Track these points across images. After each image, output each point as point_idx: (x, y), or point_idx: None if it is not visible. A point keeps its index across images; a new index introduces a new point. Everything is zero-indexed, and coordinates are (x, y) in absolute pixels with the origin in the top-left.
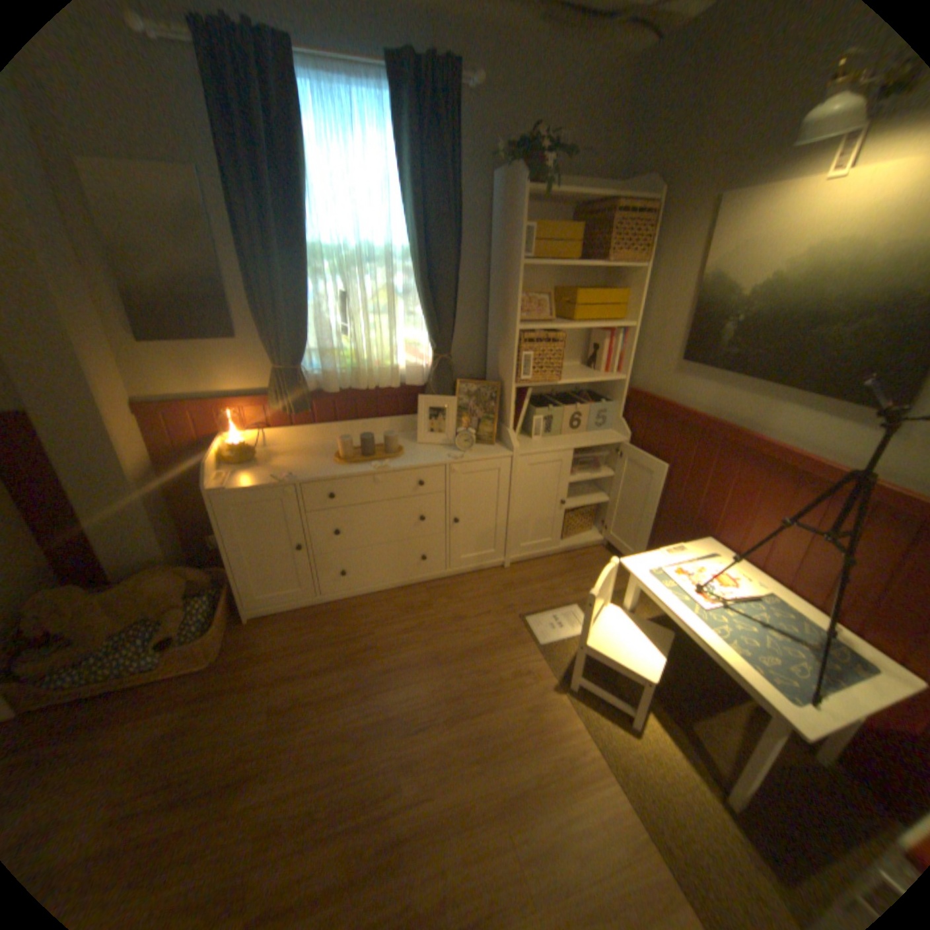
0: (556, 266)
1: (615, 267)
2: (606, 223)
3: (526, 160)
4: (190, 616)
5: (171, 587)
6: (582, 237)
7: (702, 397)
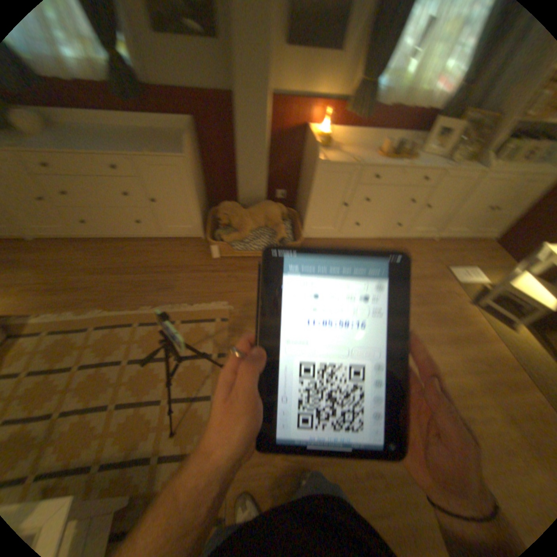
0: None
1: None
2: None
3: None
4: (286, 230)
5: (279, 213)
6: None
7: None
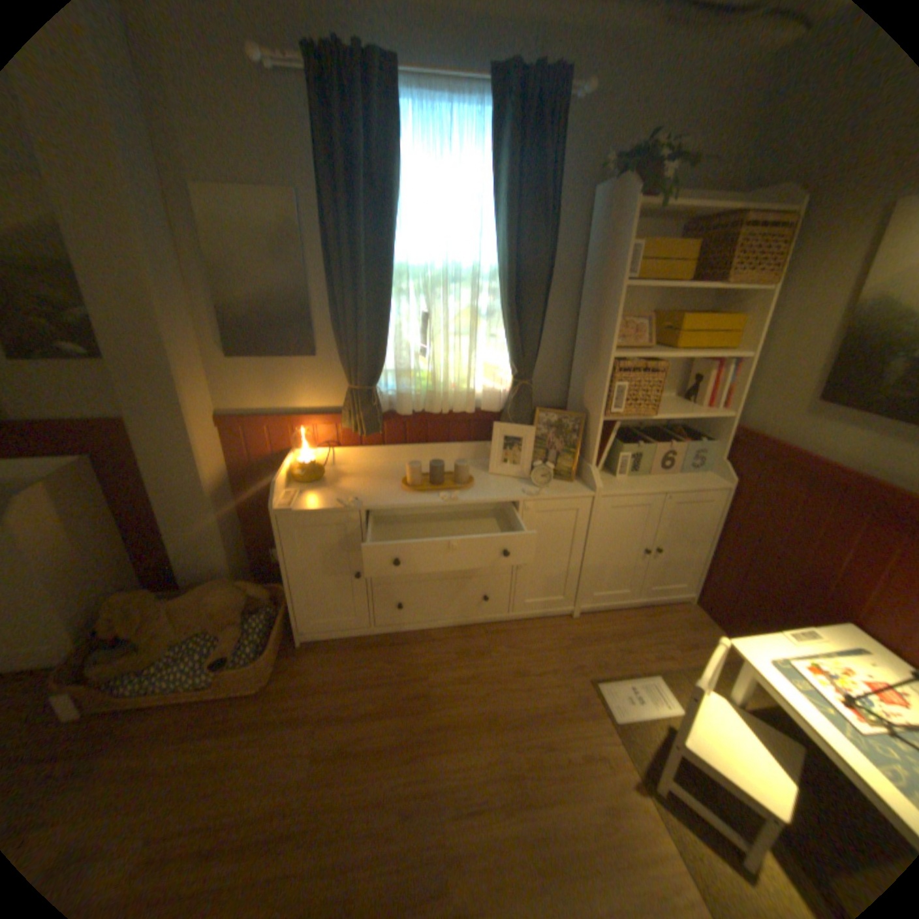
0: (658, 288)
1: (730, 289)
2: (728, 239)
3: (638, 171)
4: (247, 636)
5: (232, 602)
6: (693, 256)
7: (847, 446)
